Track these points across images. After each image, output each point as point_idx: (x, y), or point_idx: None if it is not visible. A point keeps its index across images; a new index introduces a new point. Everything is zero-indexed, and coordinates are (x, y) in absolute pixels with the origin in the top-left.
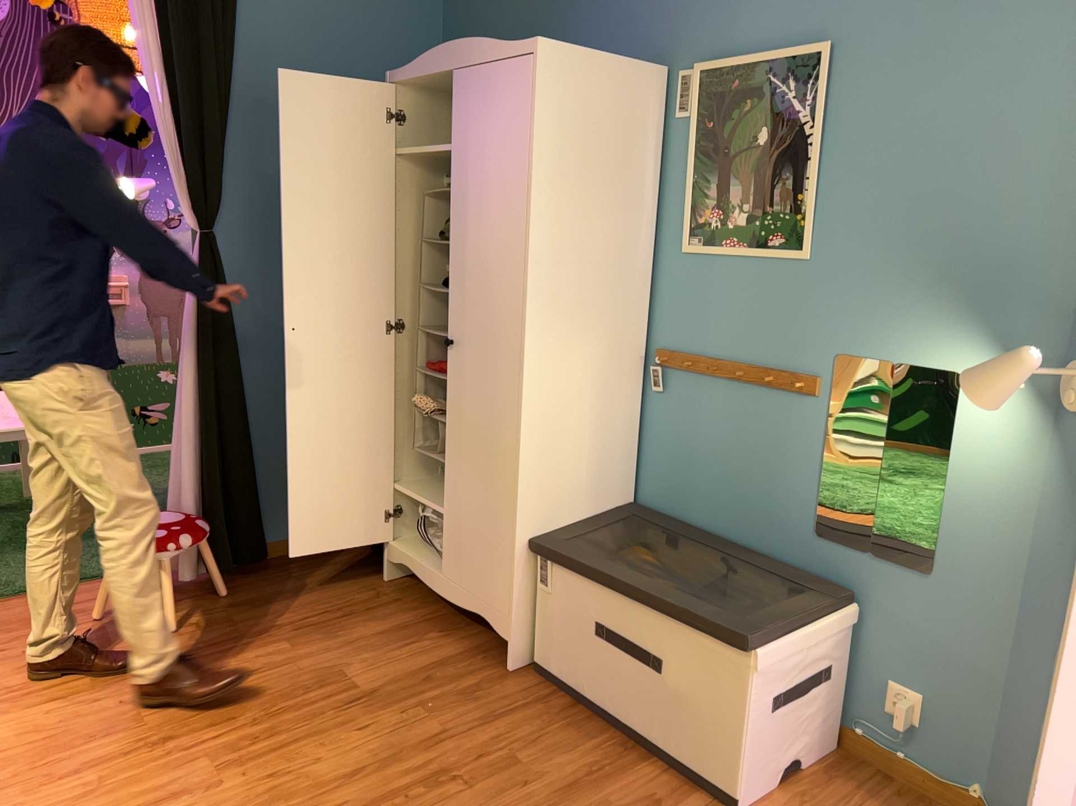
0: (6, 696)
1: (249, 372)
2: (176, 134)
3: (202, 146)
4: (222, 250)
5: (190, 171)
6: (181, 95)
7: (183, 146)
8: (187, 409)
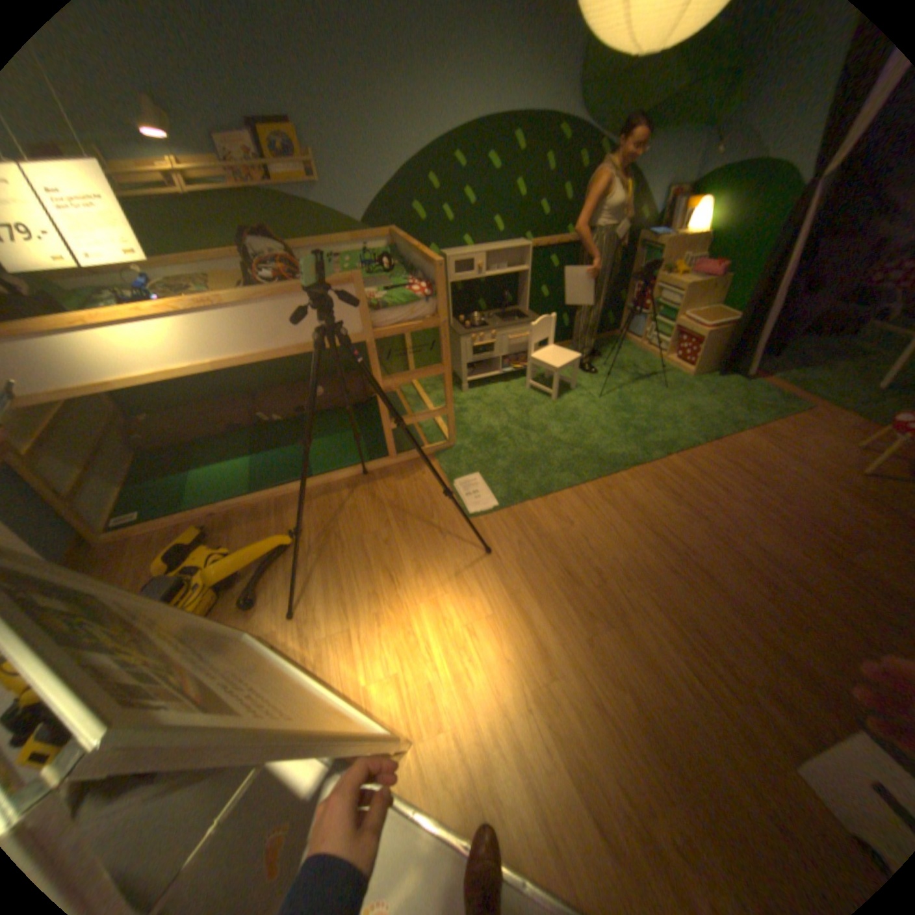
0: (774, 436)
1: None
2: None
3: None
4: None
5: None
6: None
7: None
8: None
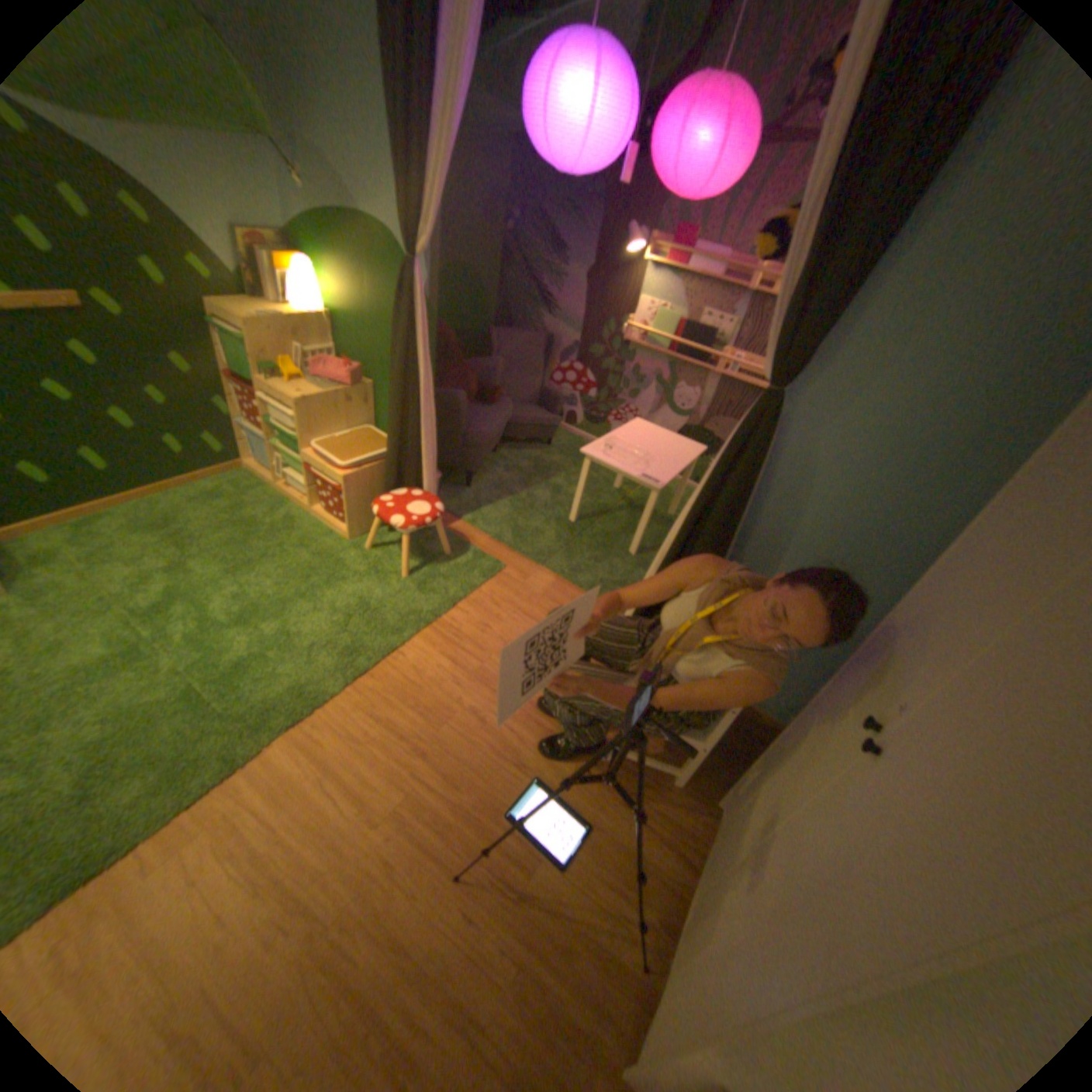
0: (450, 637)
1: (757, 546)
2: (813, 259)
3: (822, 281)
4: (798, 416)
5: (786, 314)
6: (827, 202)
7: (805, 278)
8: (674, 545)
